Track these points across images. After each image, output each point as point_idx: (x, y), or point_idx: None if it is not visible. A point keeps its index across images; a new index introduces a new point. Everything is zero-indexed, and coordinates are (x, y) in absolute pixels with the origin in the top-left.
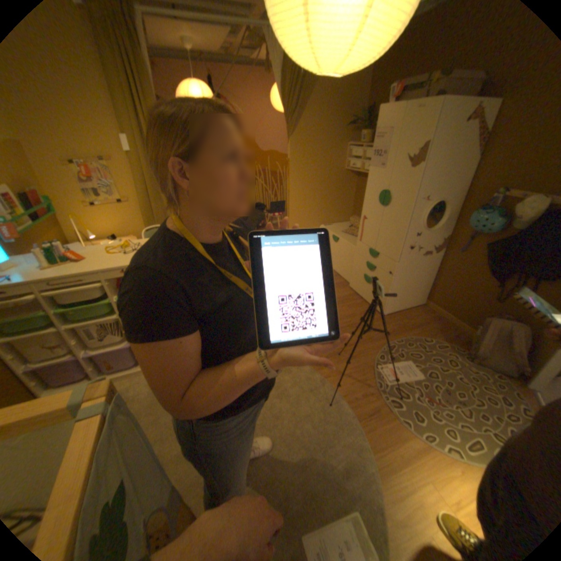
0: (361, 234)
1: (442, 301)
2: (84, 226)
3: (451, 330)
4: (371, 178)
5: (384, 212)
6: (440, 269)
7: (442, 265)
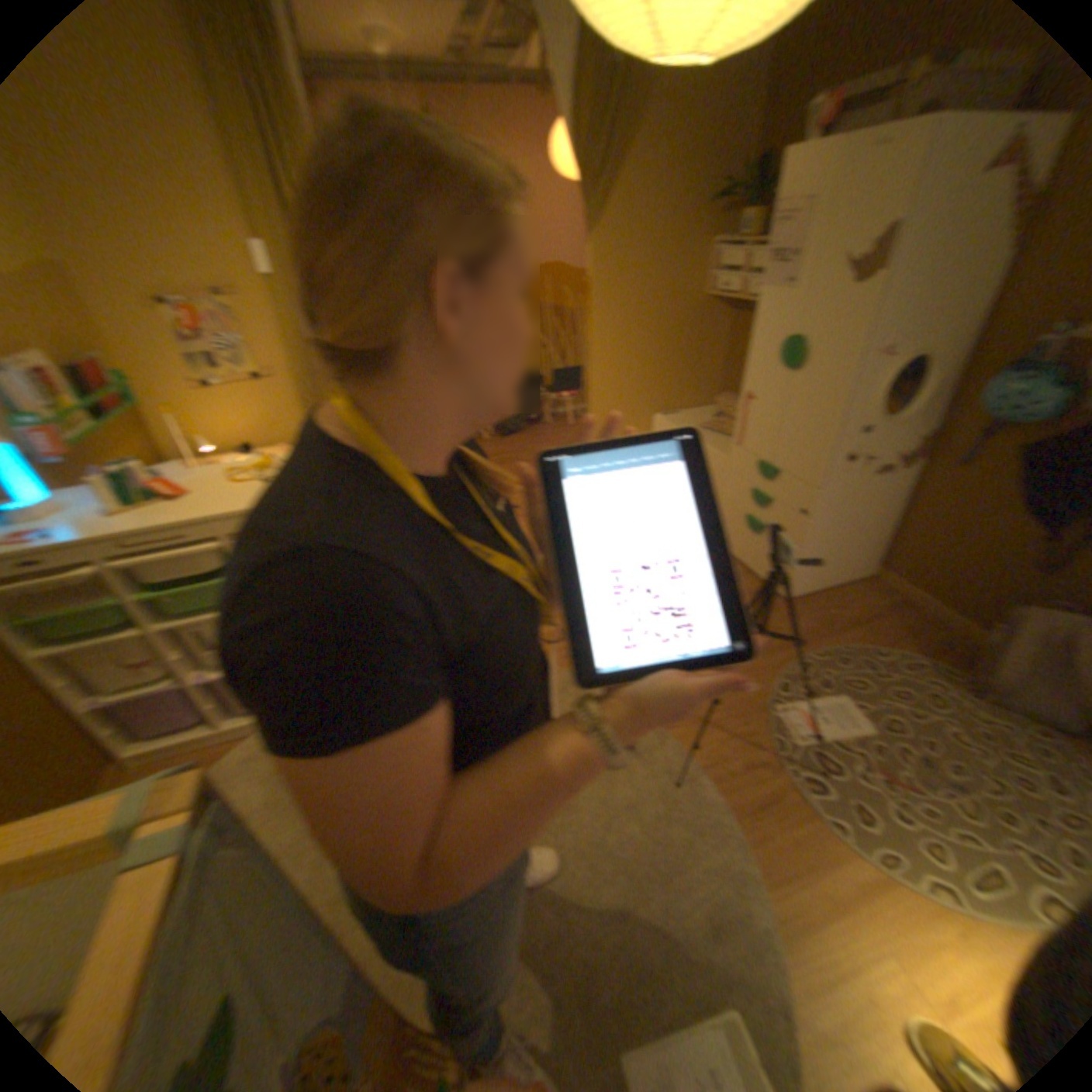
0: (739, 432)
1: (913, 570)
2: (186, 428)
3: (931, 630)
4: (762, 312)
5: (789, 383)
6: (909, 502)
7: (913, 493)
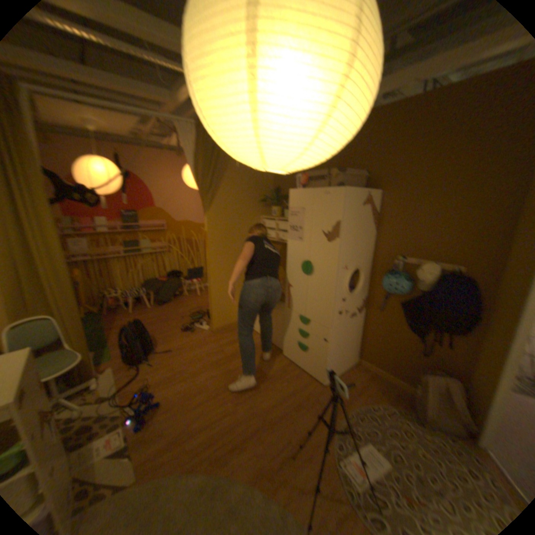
0: (289, 302)
1: (374, 359)
2: None
3: (390, 390)
4: (291, 250)
5: (309, 281)
6: (365, 328)
7: (365, 323)
